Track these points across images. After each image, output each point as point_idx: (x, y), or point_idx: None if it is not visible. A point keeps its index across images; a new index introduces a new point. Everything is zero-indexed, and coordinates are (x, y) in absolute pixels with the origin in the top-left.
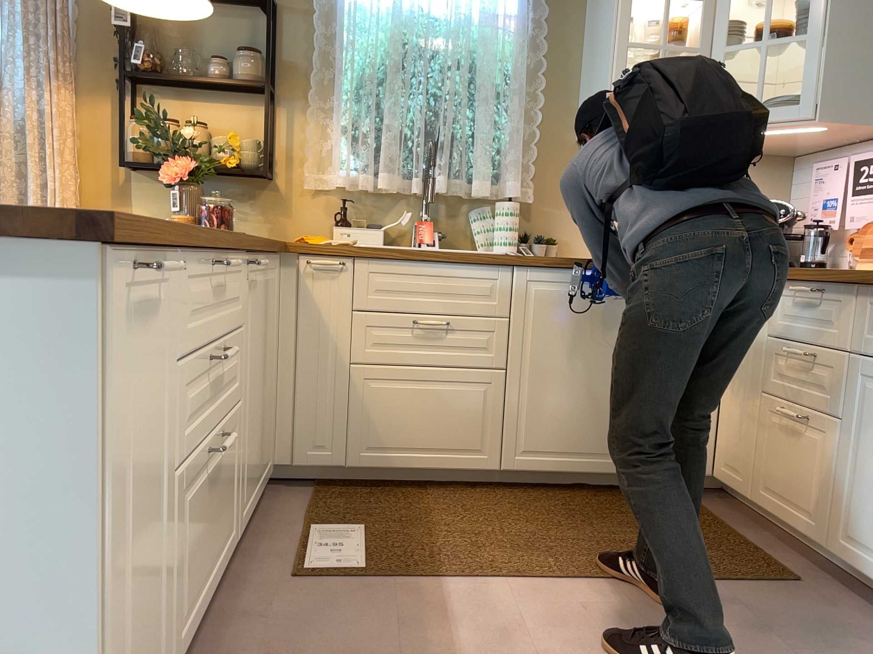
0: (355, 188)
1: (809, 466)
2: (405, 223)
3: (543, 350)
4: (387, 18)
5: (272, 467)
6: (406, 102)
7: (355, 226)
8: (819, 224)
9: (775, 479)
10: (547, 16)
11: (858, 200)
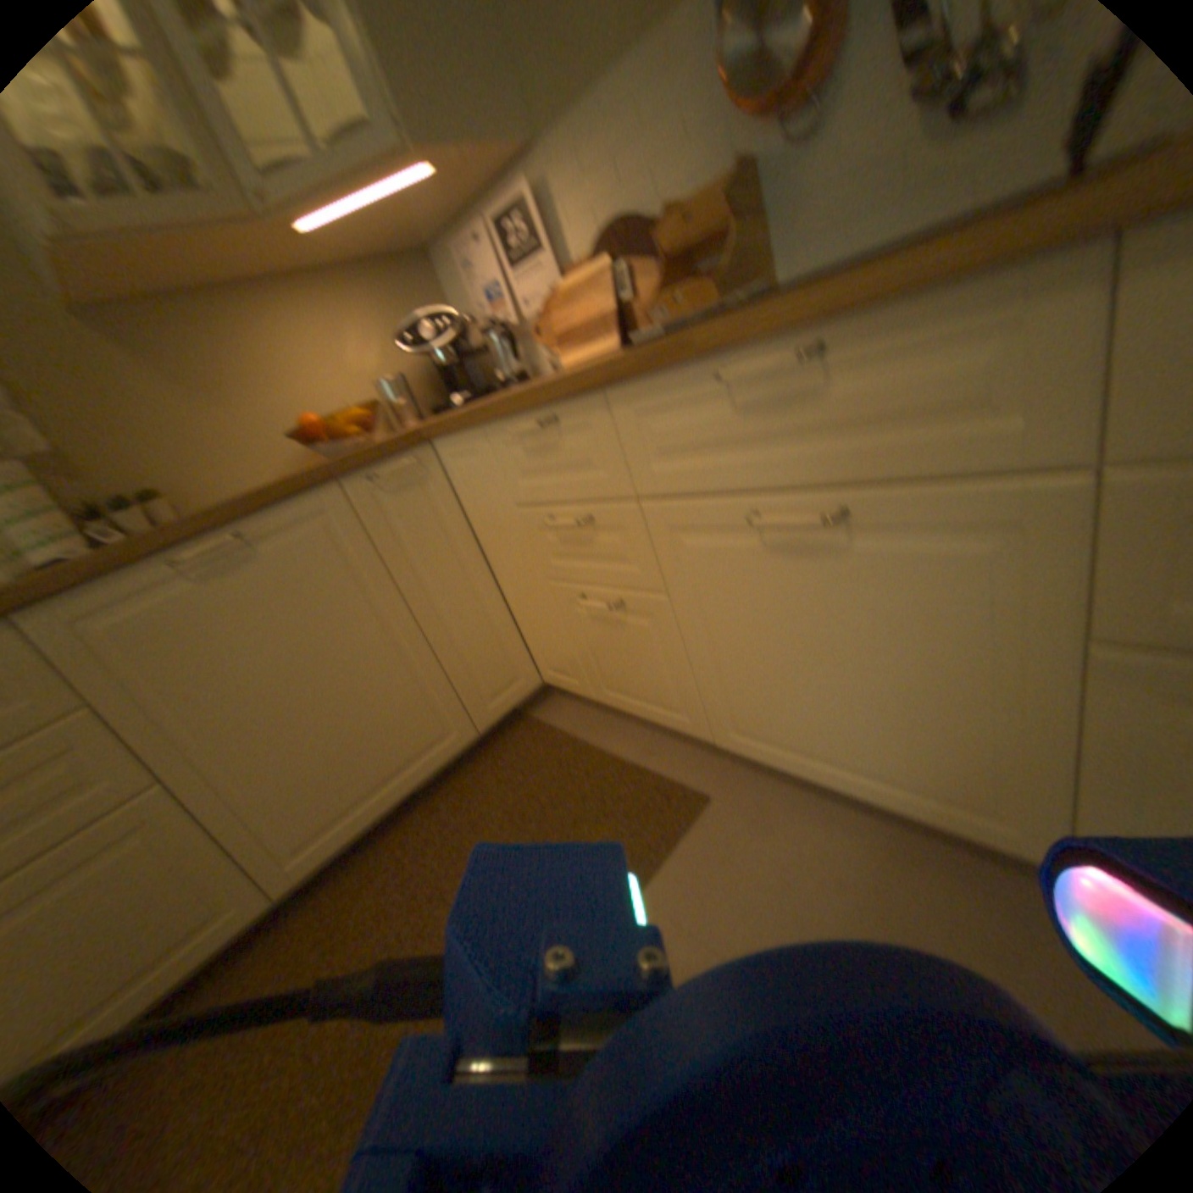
0: None
1: (646, 653)
2: None
3: (201, 708)
4: None
5: None
6: None
7: None
8: (492, 322)
9: (613, 674)
10: None
11: (518, 271)
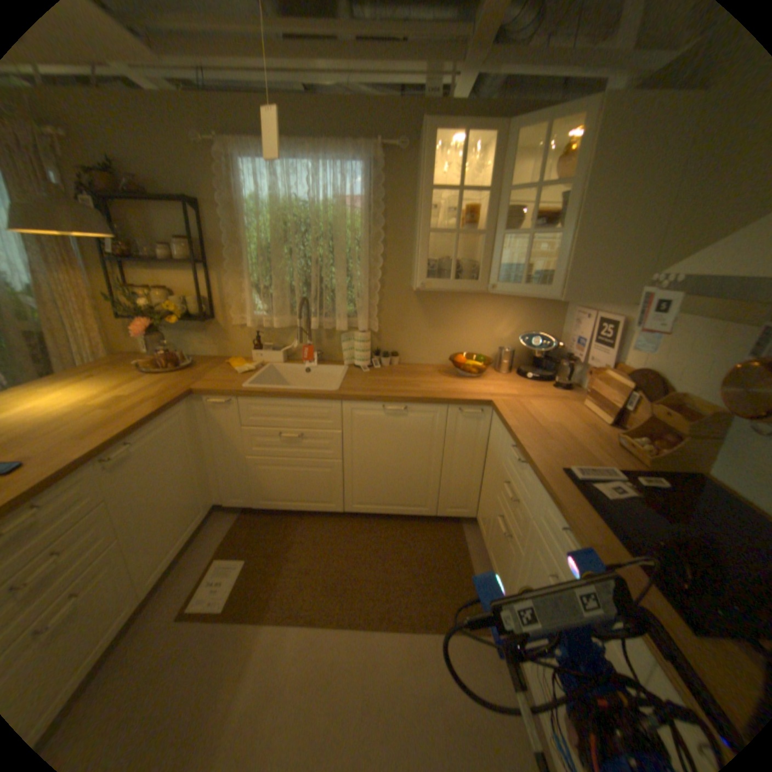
0: (264, 325)
1: (508, 564)
2: (295, 348)
3: (364, 450)
4: (270, 207)
5: (211, 508)
6: (287, 268)
7: (268, 347)
8: (570, 357)
9: (496, 553)
10: (386, 195)
11: (597, 347)
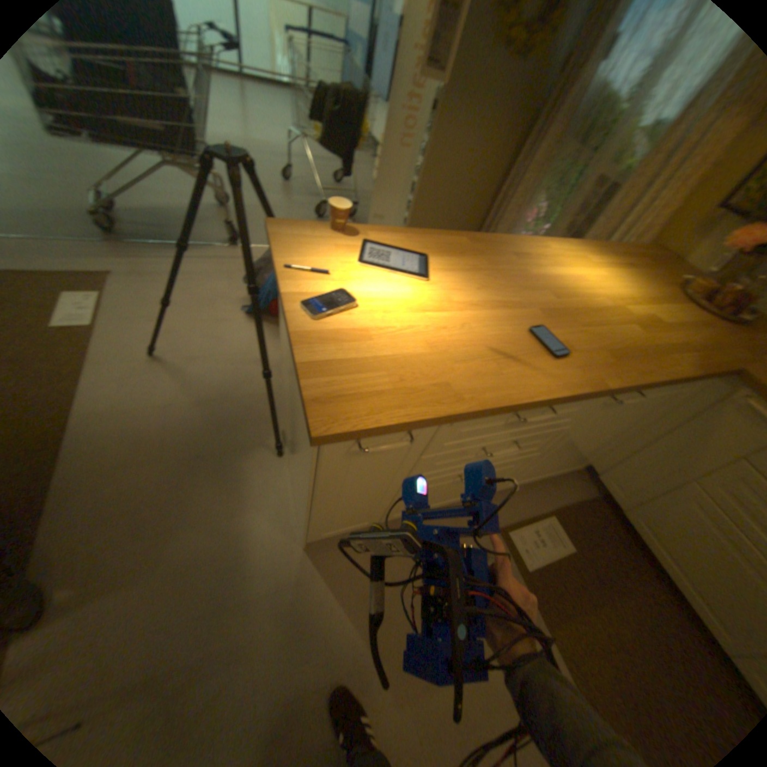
0: None
1: None
2: None
3: None
4: None
5: (590, 467)
6: None
7: None
8: None
9: None
10: None
11: None
